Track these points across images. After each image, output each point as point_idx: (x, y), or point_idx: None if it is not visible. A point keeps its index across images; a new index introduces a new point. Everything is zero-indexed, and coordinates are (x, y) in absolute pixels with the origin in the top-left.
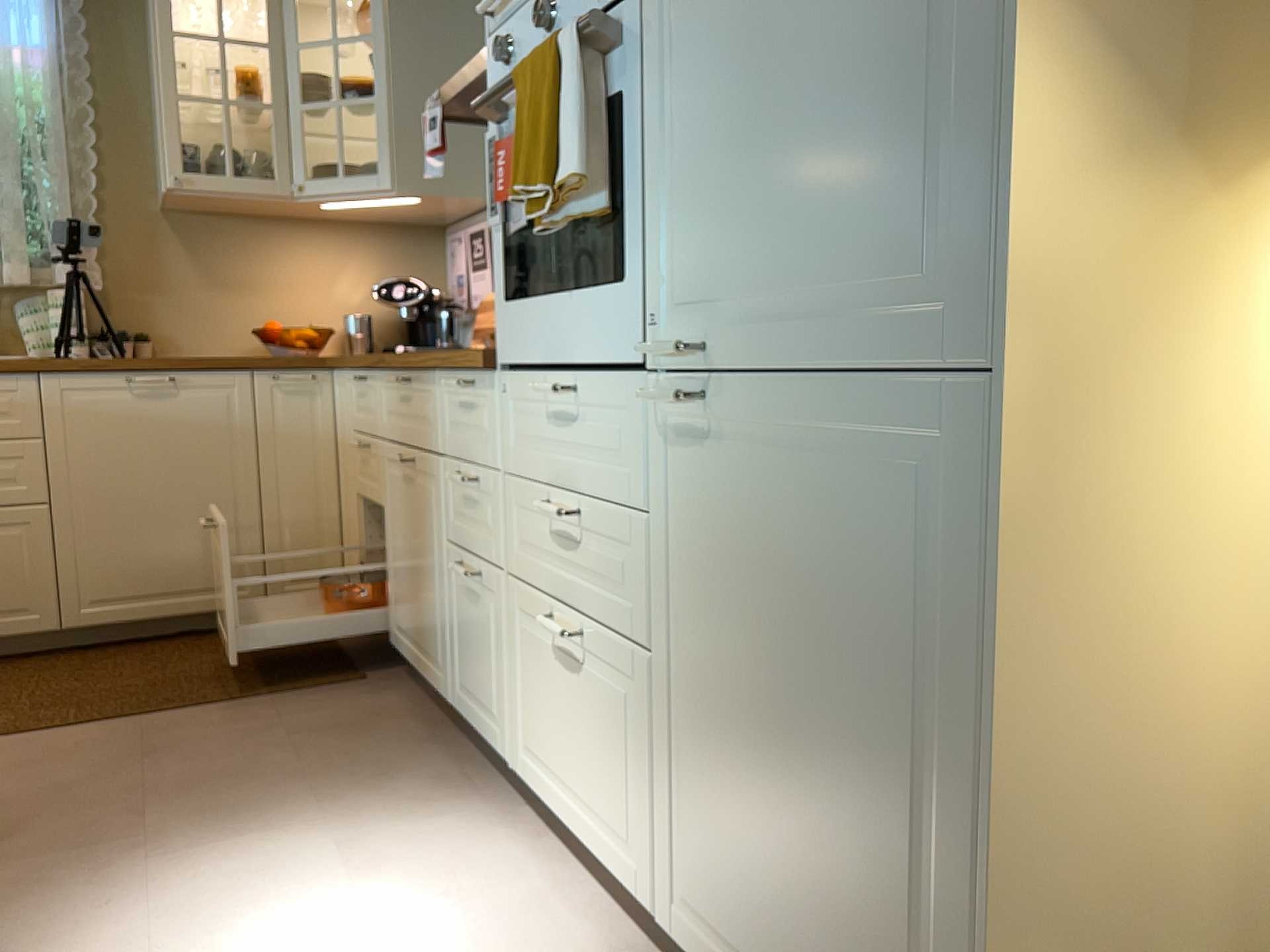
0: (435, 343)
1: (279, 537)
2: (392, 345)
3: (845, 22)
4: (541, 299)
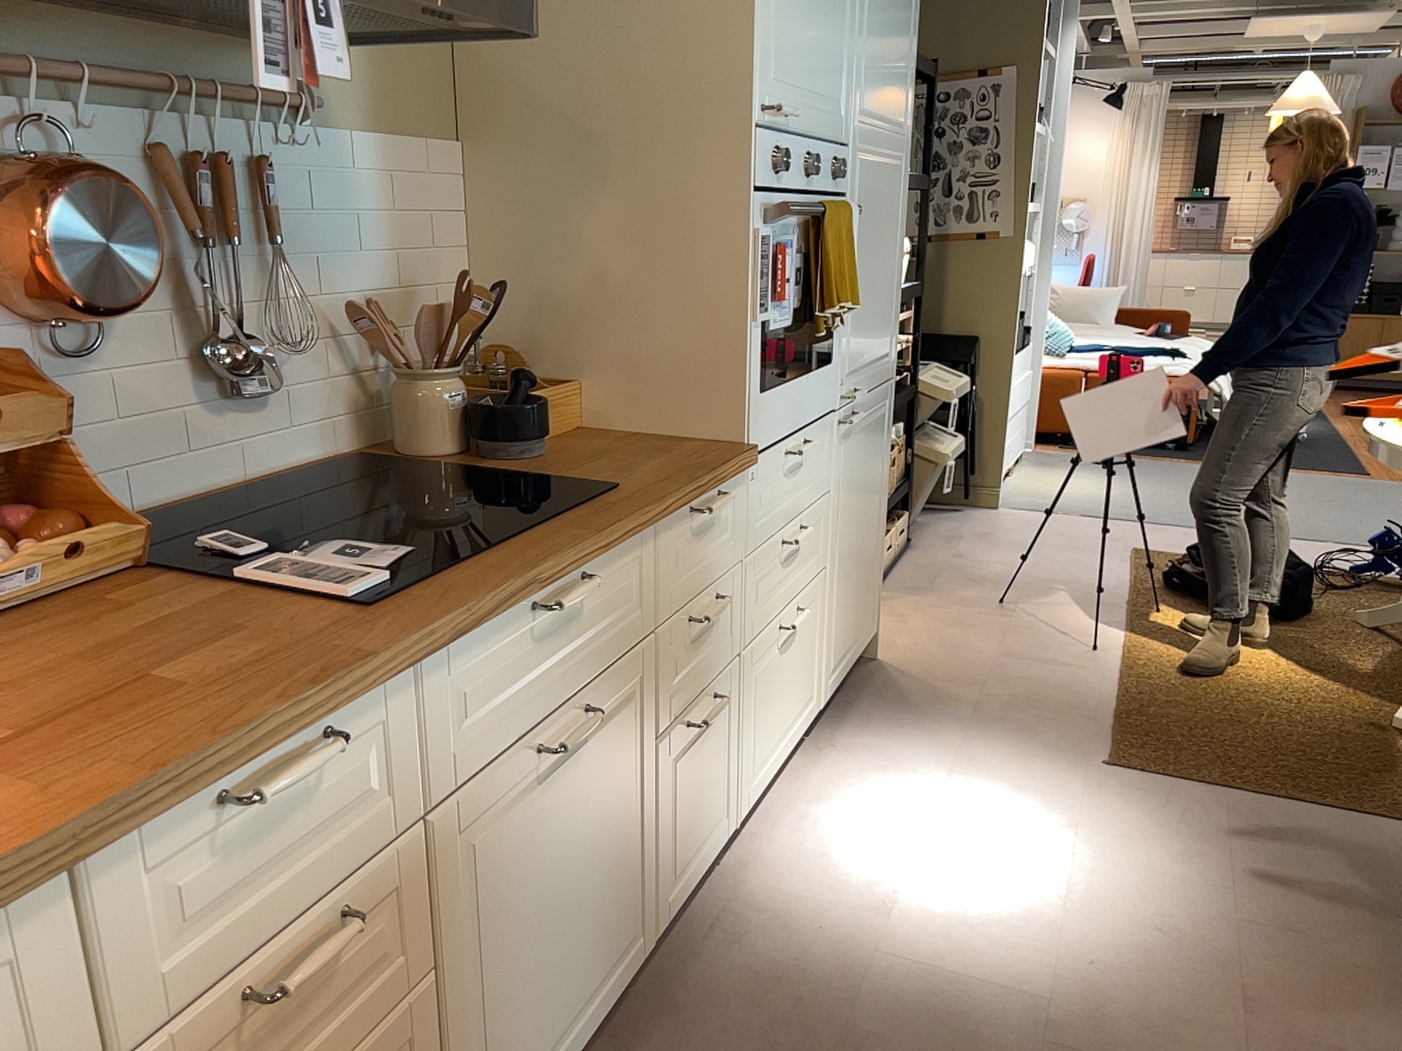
0: None
1: None
2: None
3: (884, 263)
4: (781, 384)
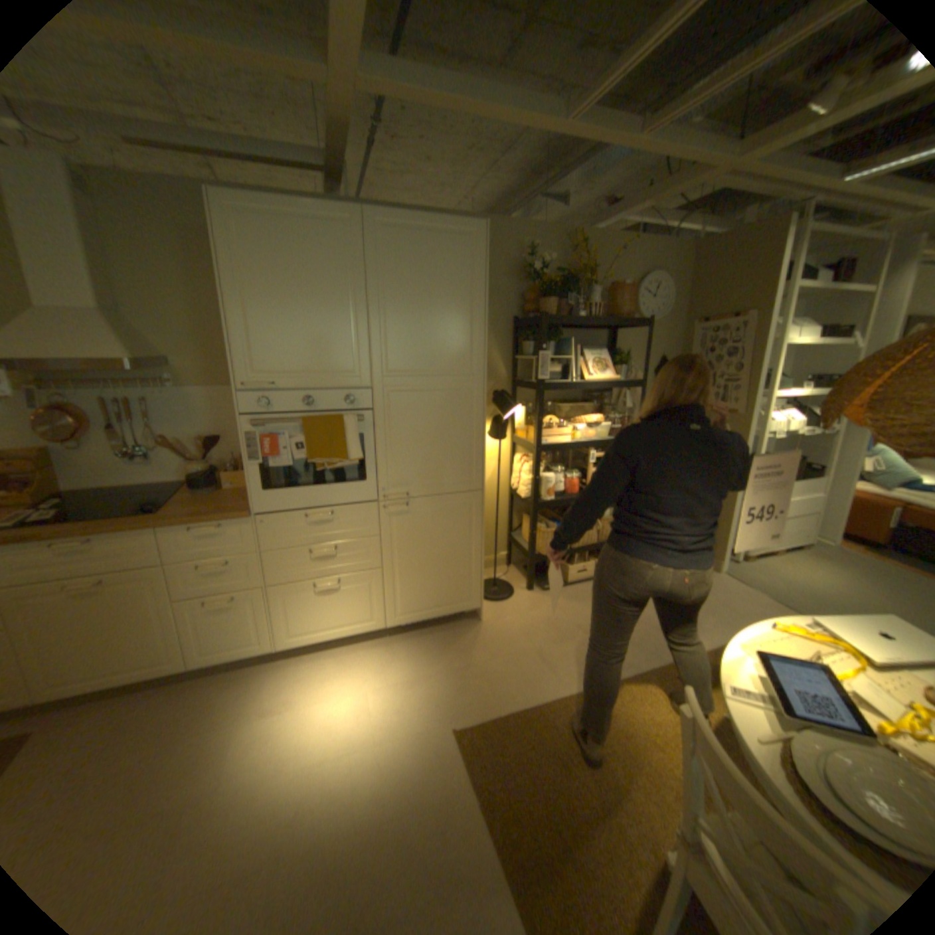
0: None
1: None
2: None
3: (445, 437)
4: (294, 488)
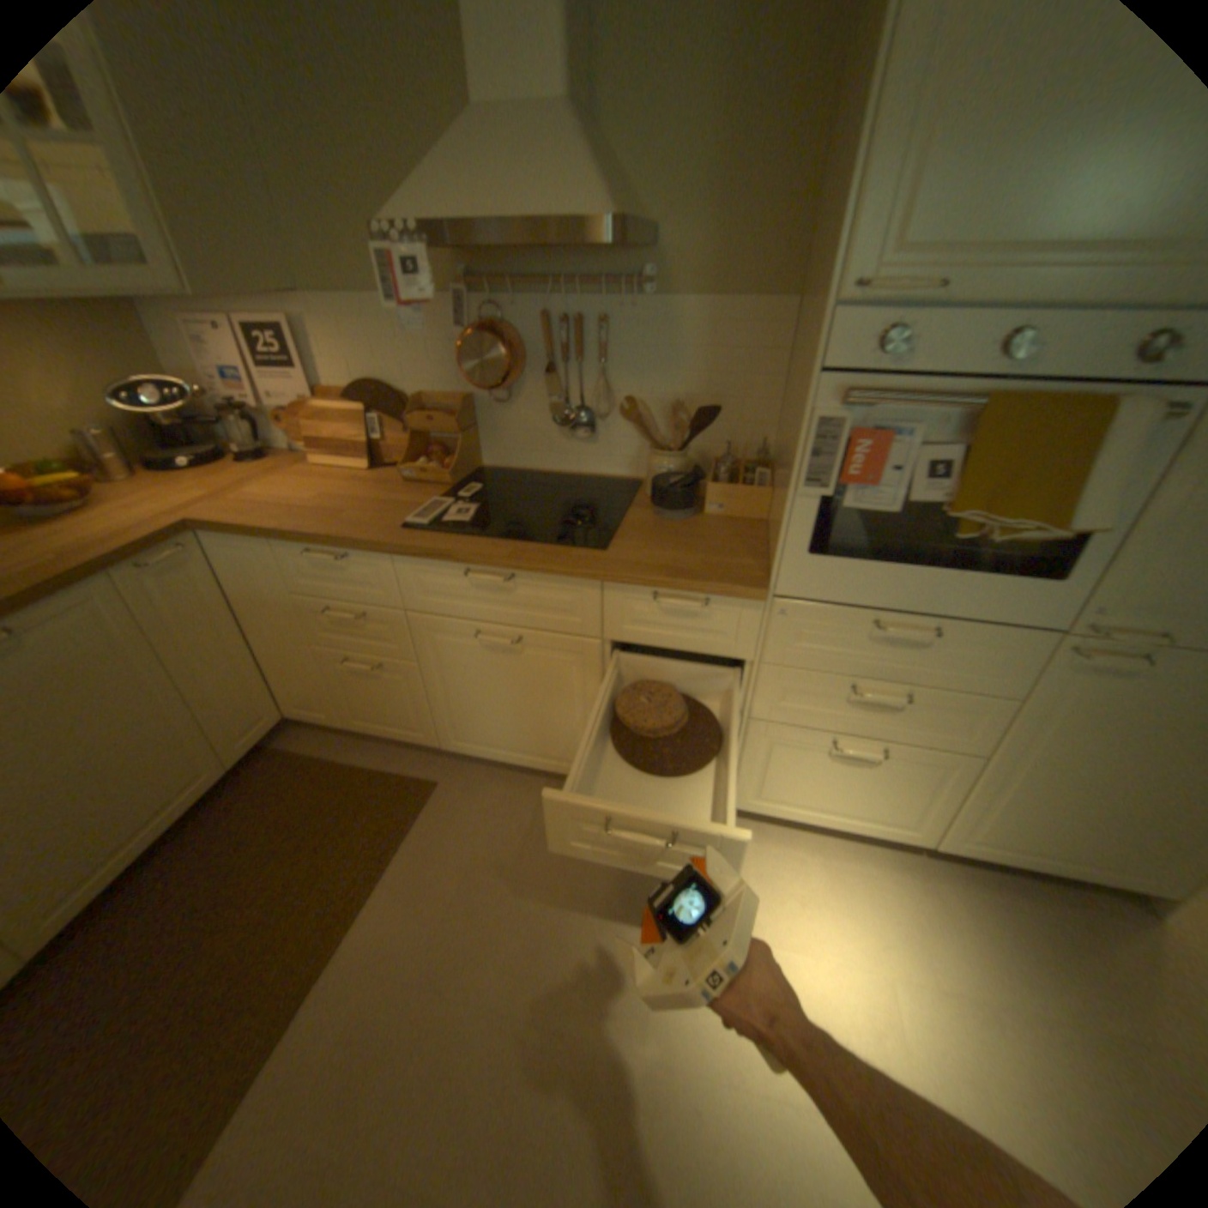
0: (200, 441)
1: (216, 712)
2: (134, 450)
3: None
4: (878, 561)
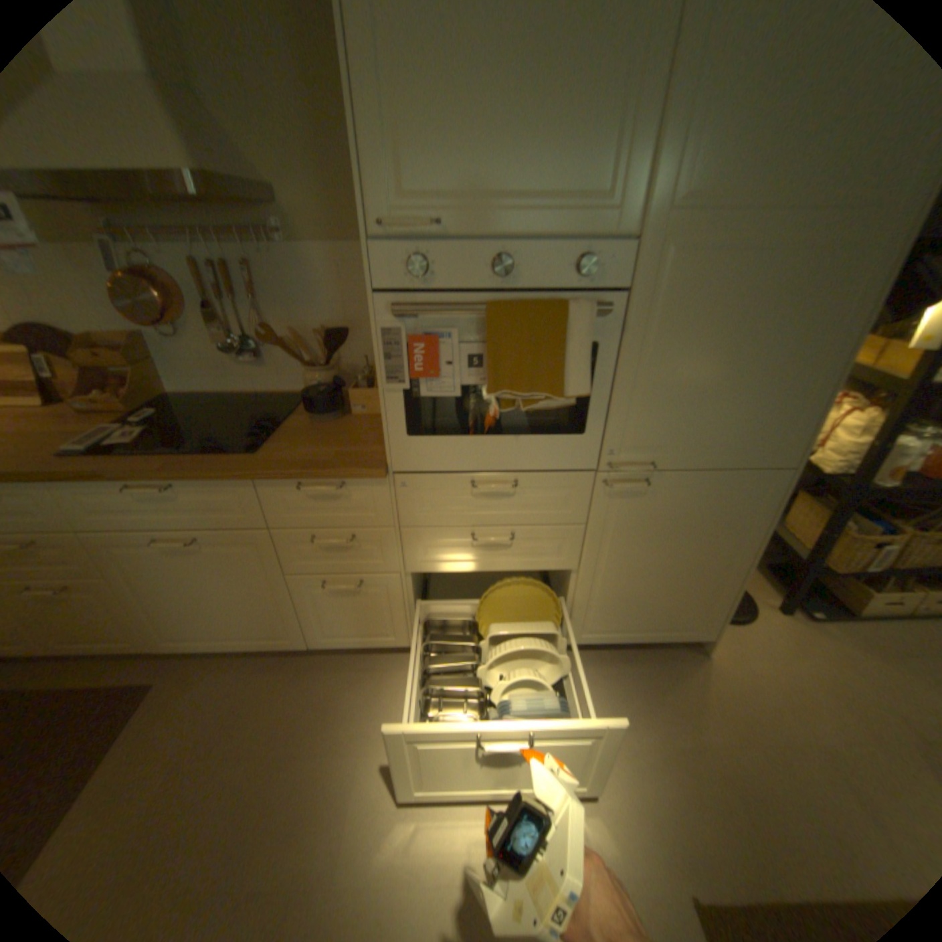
0: None
1: None
2: None
3: (768, 358)
4: (459, 435)
